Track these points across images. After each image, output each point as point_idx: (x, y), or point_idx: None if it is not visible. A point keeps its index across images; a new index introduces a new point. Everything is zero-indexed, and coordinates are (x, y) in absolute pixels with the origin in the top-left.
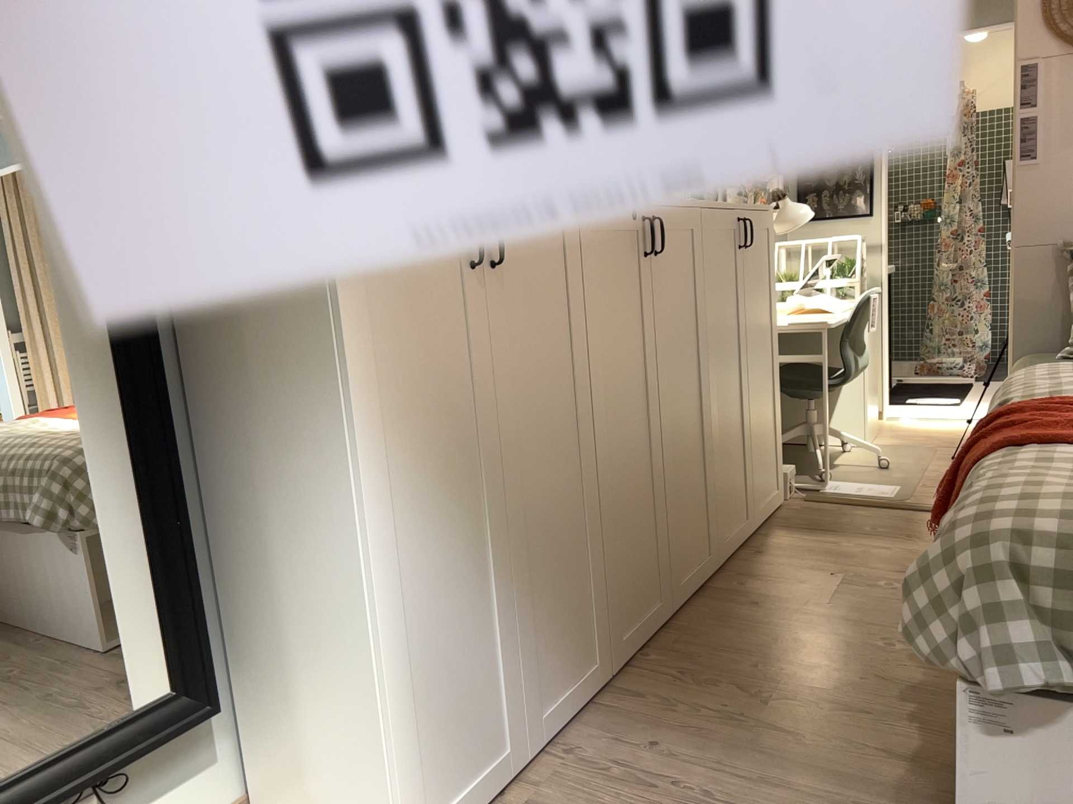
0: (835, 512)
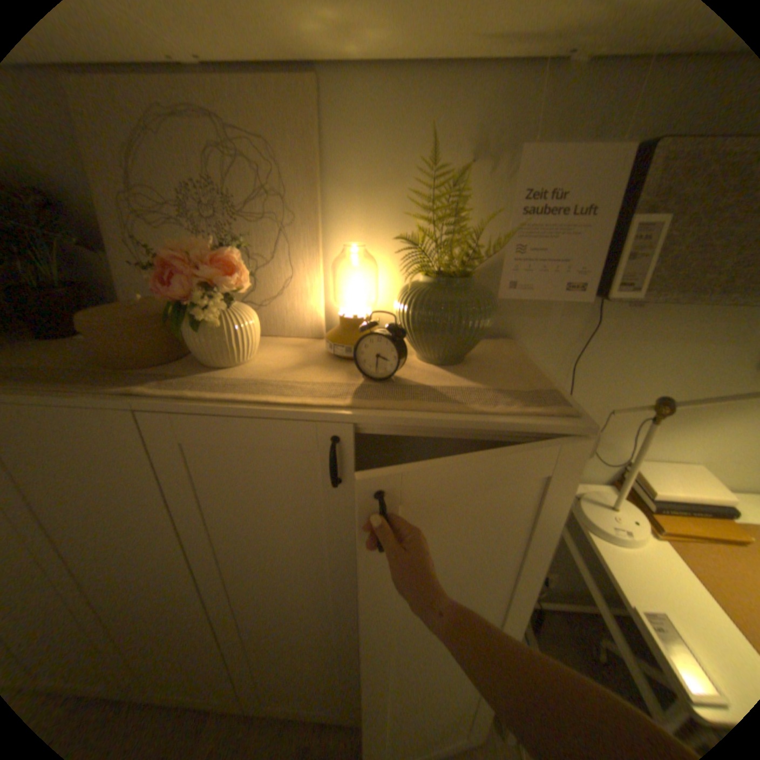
0: None
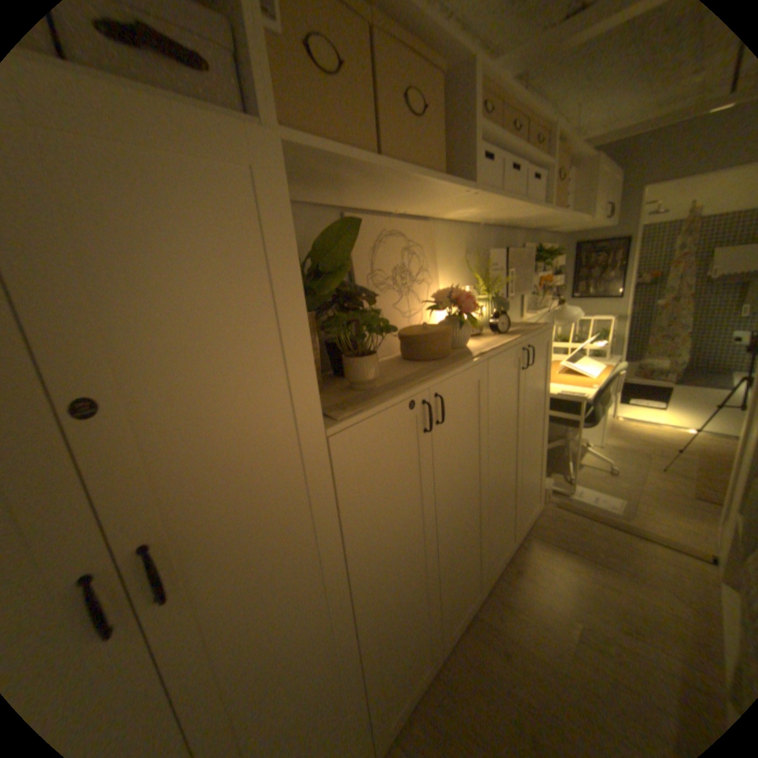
0: (577, 526)
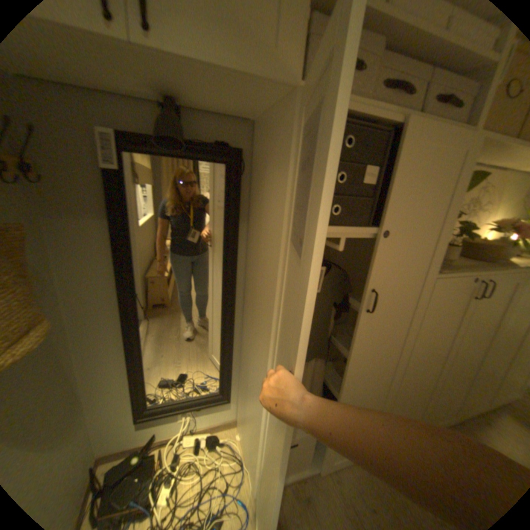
0: None
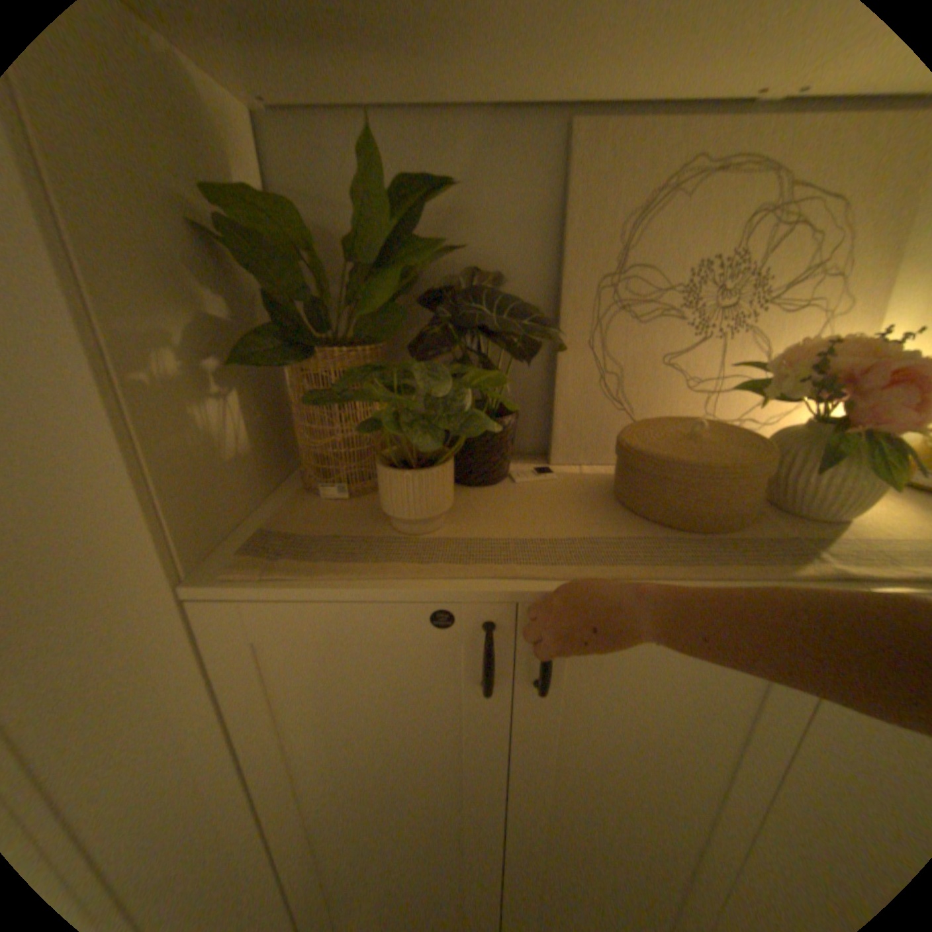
0: None
